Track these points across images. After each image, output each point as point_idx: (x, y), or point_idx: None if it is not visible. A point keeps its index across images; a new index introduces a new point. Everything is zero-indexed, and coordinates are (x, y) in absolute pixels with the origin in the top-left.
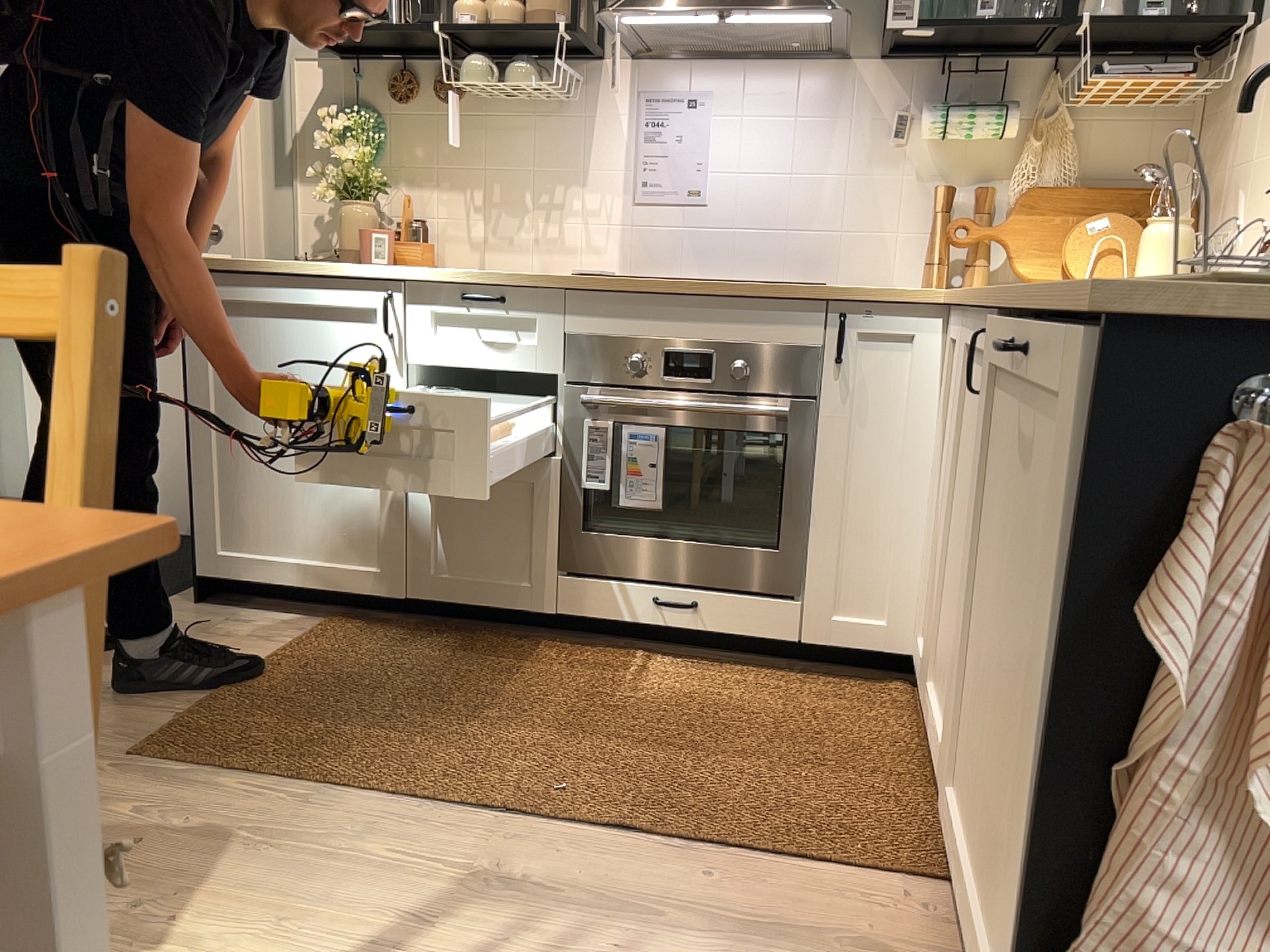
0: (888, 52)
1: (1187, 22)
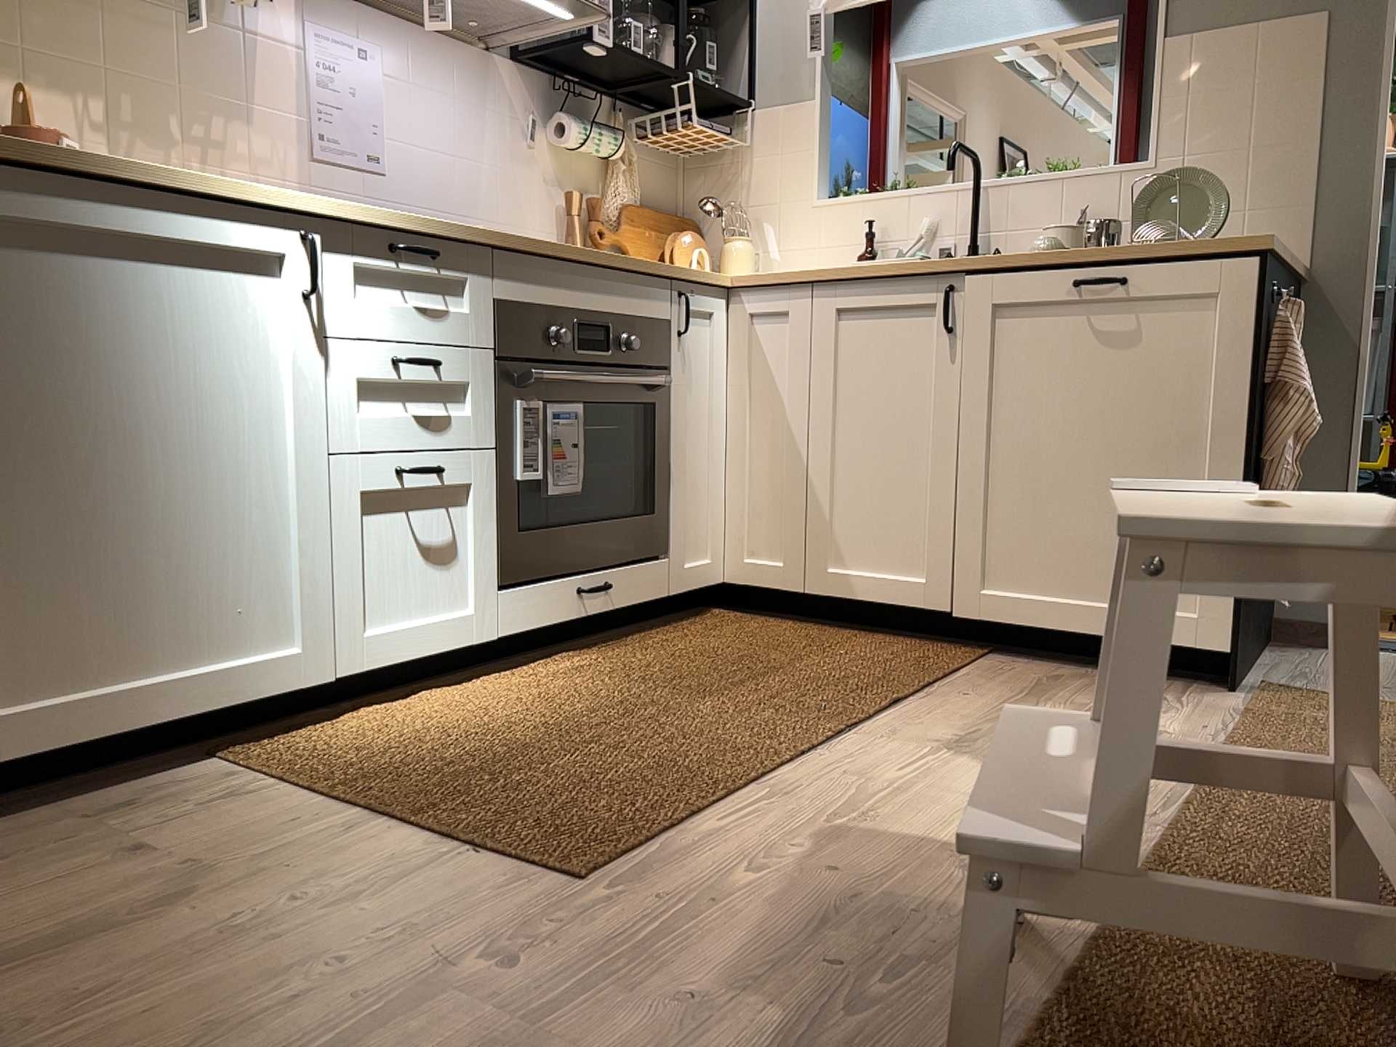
0: (528, 59)
1: (729, 98)
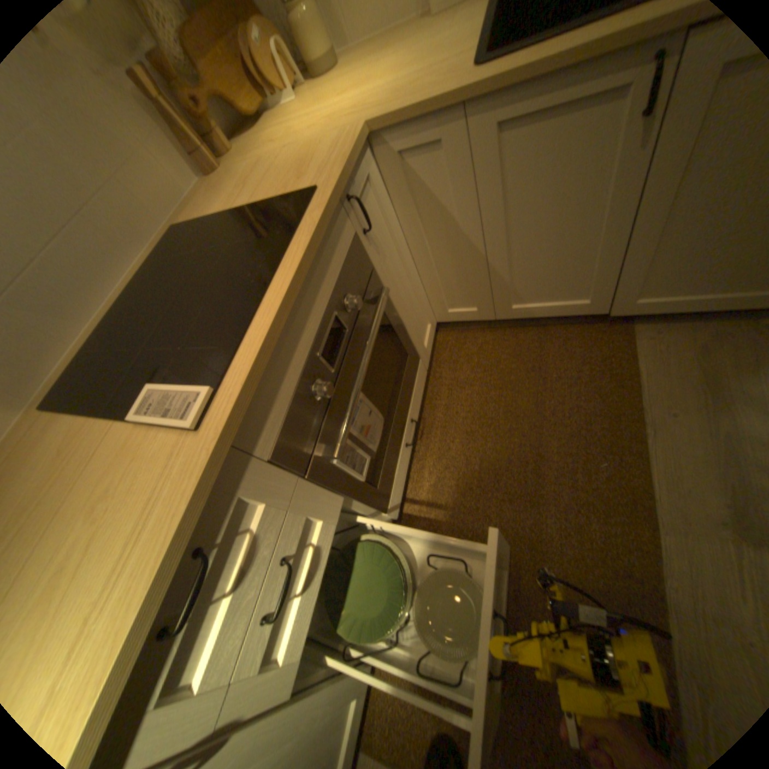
0: None
1: None
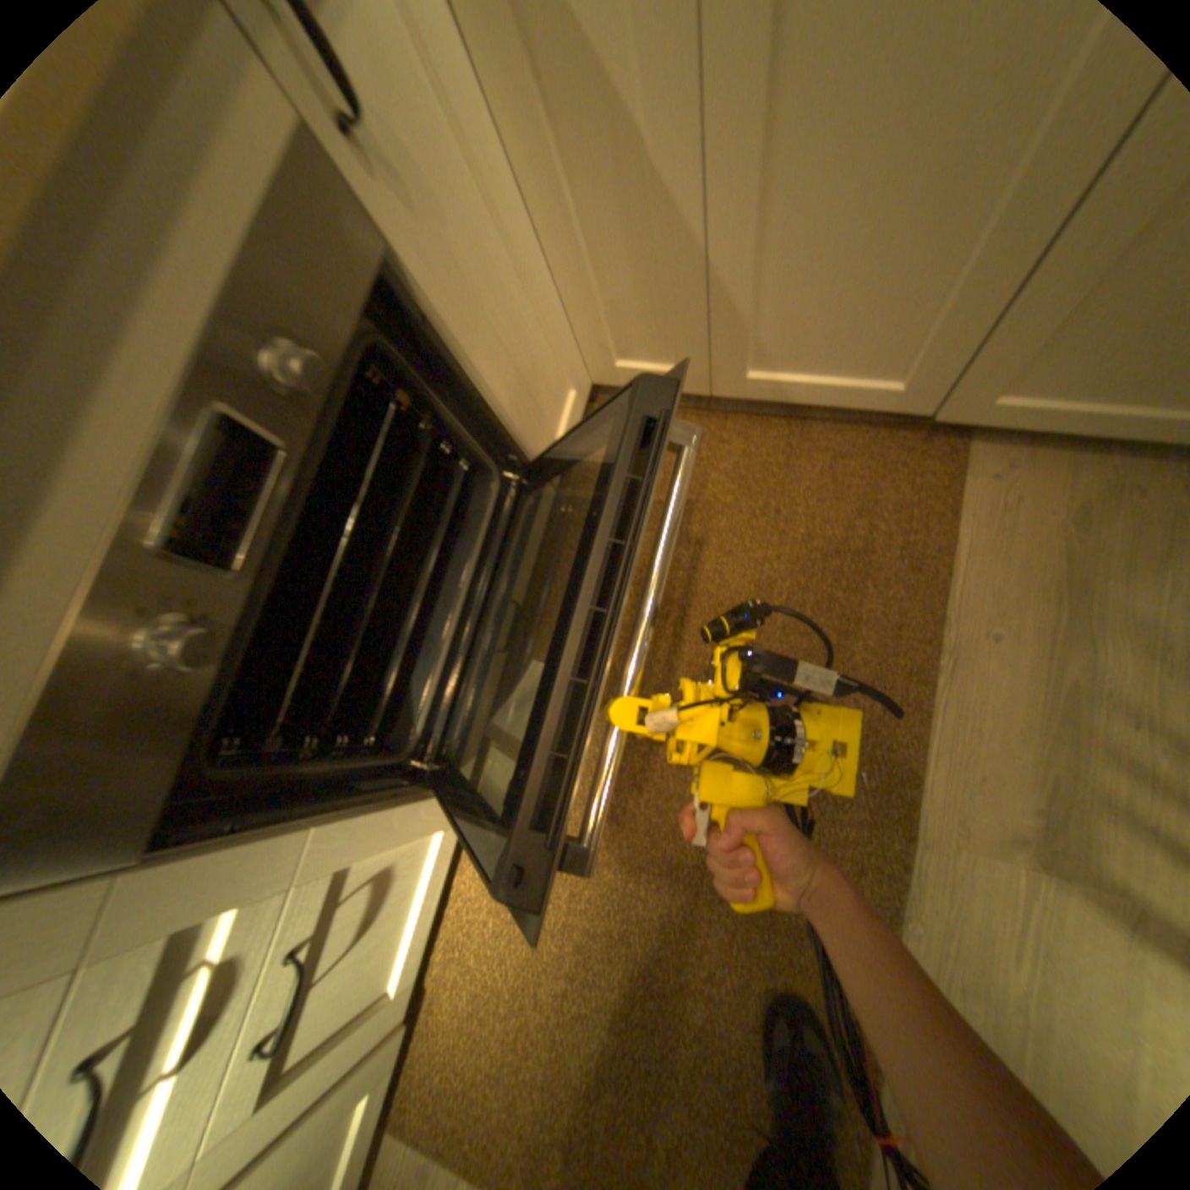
0: None
1: None
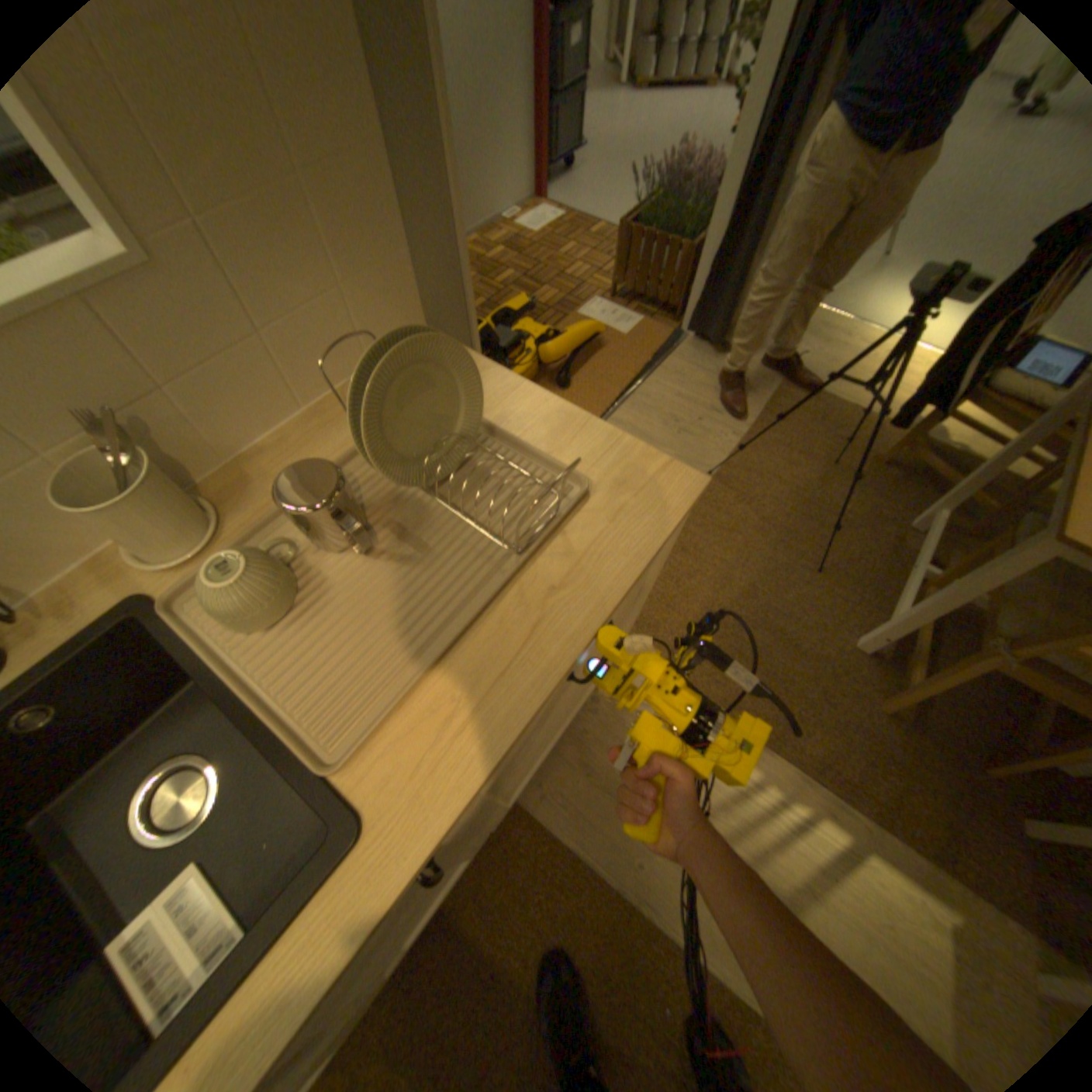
0: None
1: None
